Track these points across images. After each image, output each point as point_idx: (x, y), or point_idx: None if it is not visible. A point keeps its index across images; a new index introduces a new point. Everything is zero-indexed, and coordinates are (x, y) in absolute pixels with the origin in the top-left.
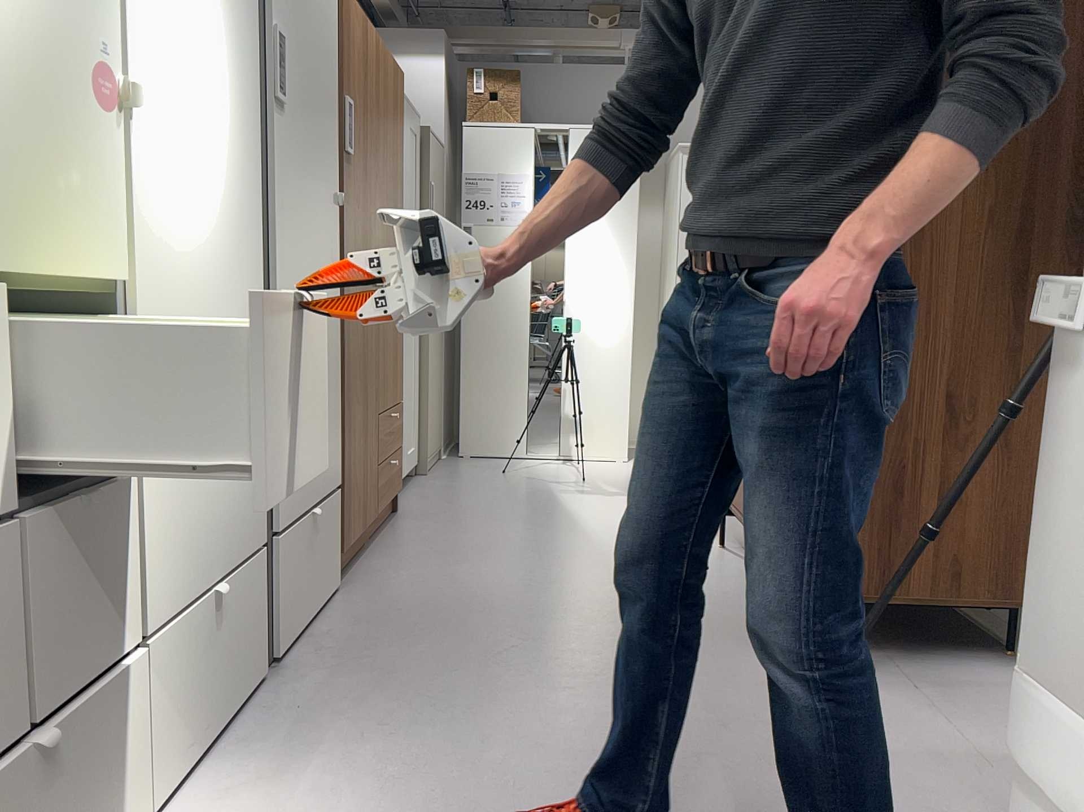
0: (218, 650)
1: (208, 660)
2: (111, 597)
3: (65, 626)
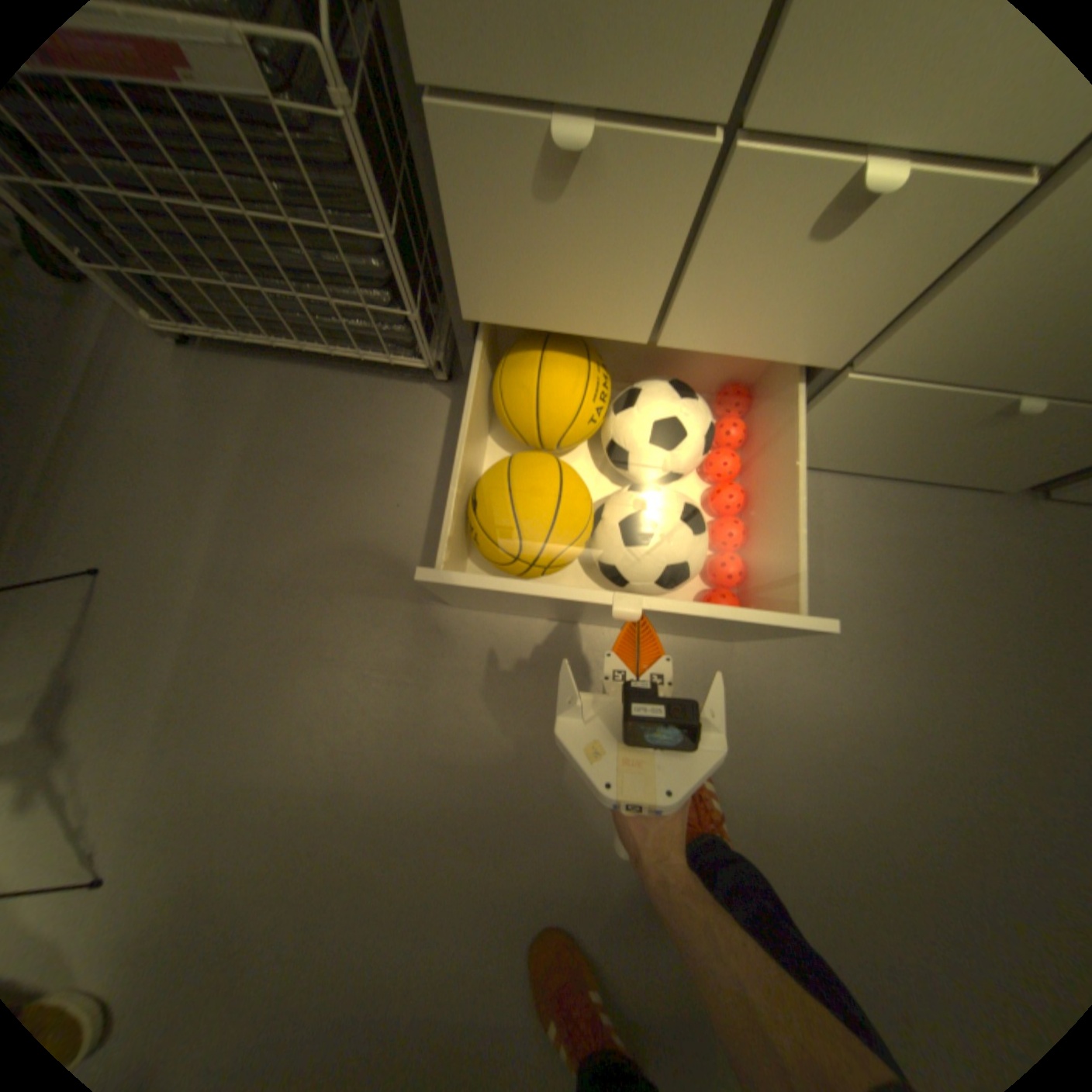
0: (968, 439)
1: (940, 436)
2: (849, 310)
3: (758, 299)
